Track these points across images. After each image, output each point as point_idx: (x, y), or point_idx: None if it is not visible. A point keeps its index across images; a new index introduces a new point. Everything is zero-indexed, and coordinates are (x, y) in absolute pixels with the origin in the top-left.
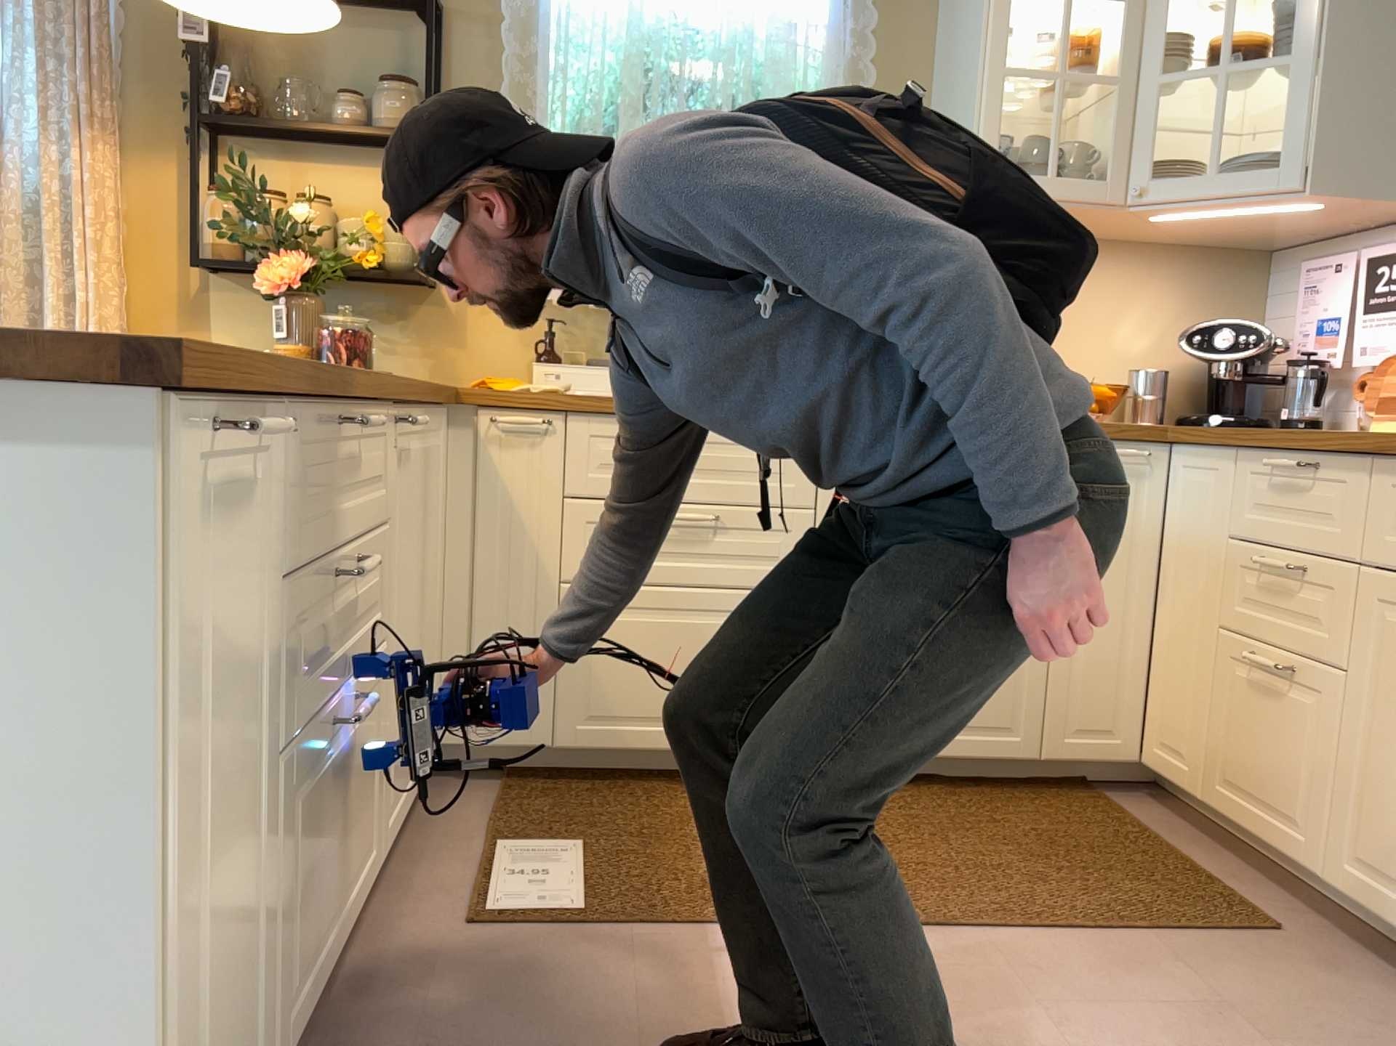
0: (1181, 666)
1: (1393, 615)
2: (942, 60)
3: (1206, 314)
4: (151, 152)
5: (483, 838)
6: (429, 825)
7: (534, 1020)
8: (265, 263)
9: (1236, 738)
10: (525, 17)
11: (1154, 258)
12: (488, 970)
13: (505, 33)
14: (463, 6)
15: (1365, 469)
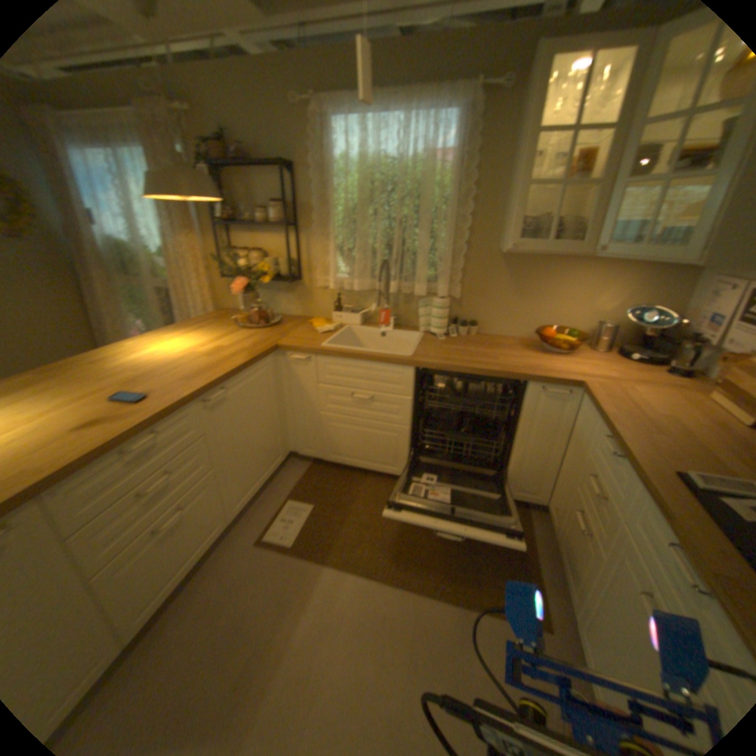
0: (564, 486)
1: (628, 561)
2: (514, 162)
3: (653, 293)
4: (206, 233)
5: (285, 498)
6: (275, 487)
7: (243, 605)
8: (233, 281)
9: (571, 537)
10: (319, 163)
11: (627, 263)
12: (246, 573)
13: (309, 175)
14: (297, 160)
15: (641, 481)
